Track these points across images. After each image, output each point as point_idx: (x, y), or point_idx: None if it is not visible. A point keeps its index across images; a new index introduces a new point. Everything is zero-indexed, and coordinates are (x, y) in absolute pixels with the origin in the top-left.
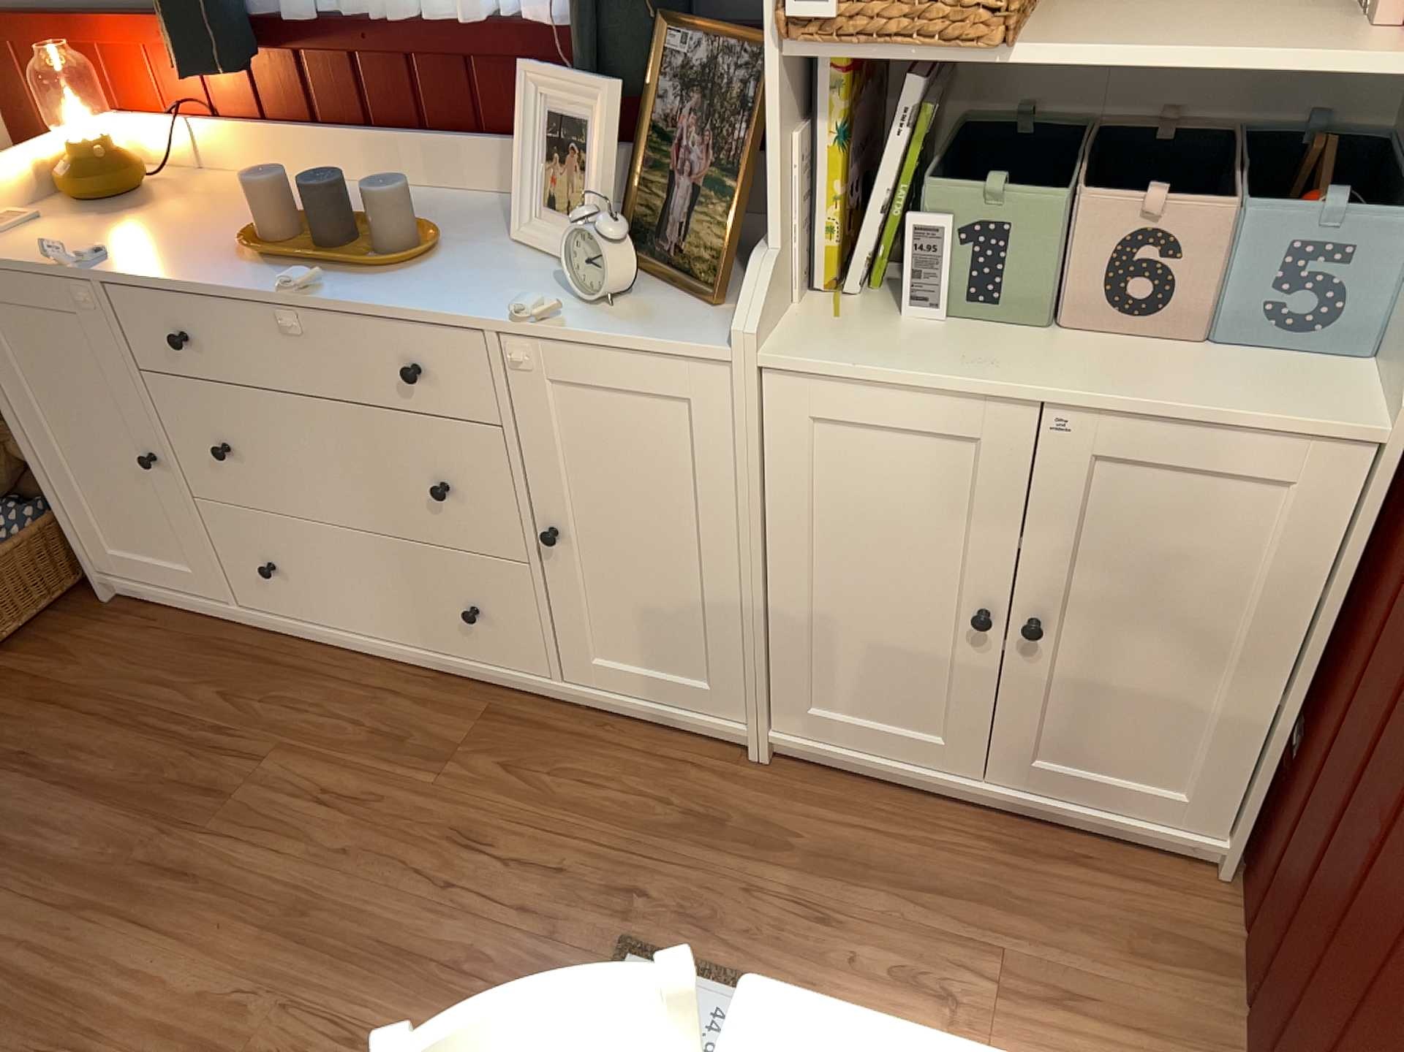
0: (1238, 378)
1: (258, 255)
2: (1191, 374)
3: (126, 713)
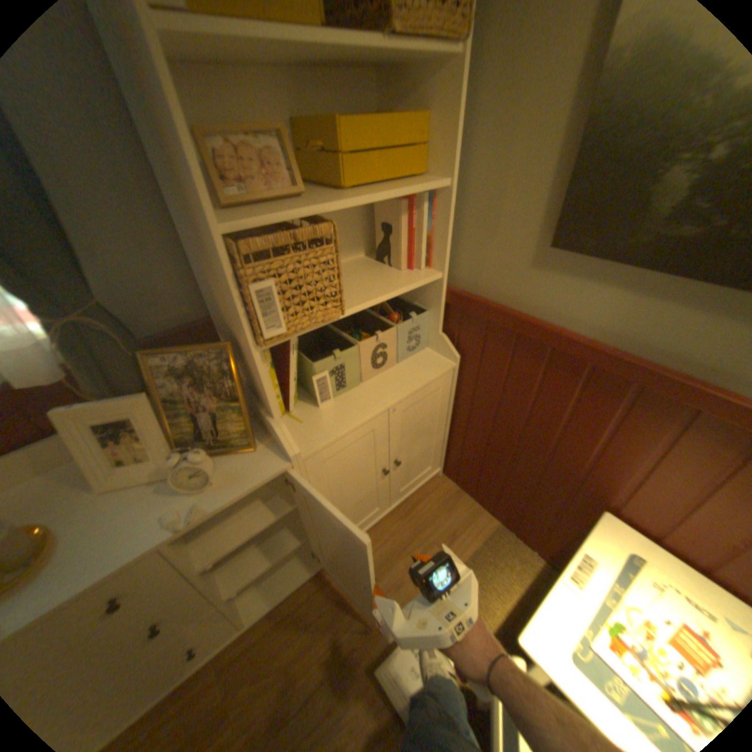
0: (415, 368)
1: None
2: (406, 374)
3: None
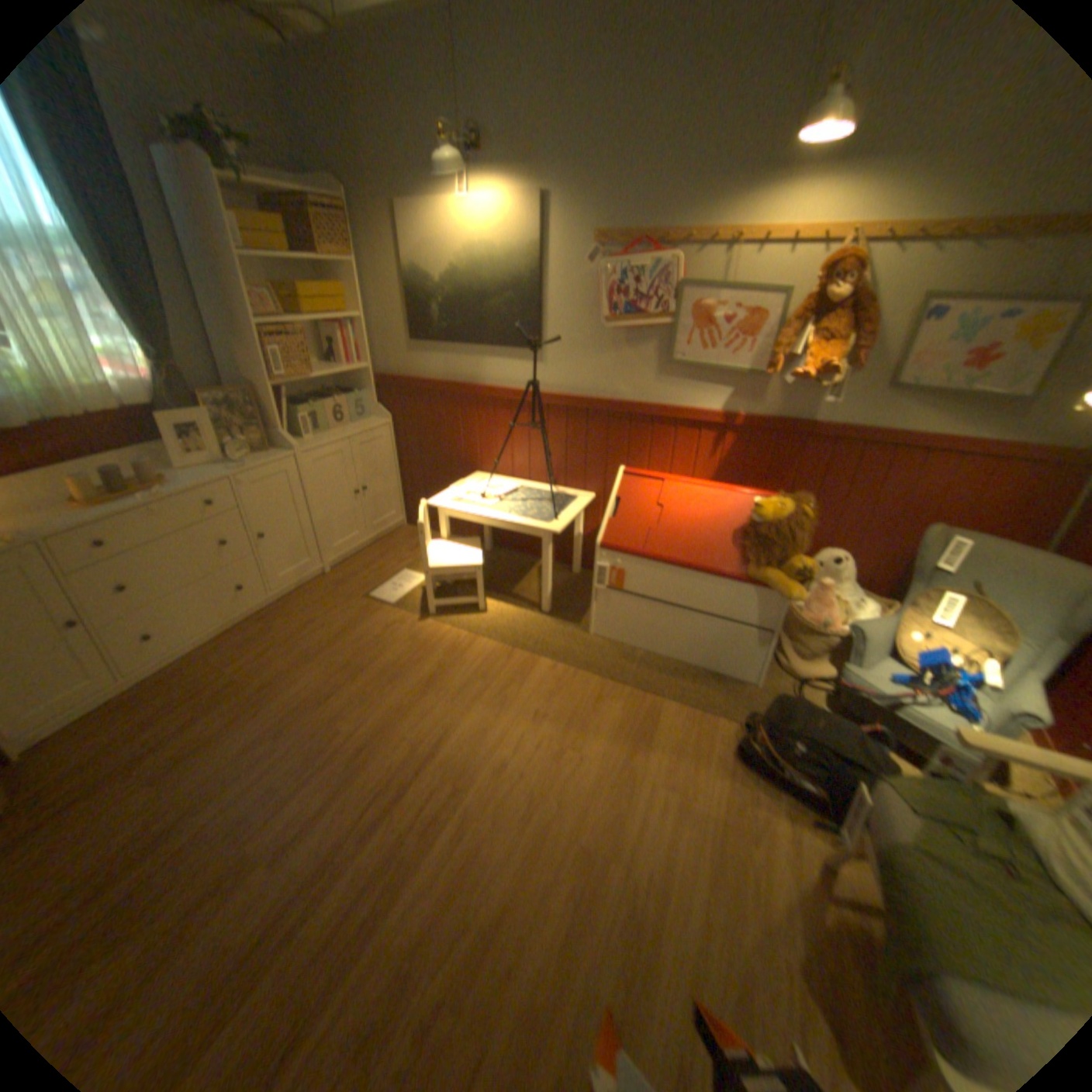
0: (363, 425)
1: (86, 507)
2: (357, 427)
3: (139, 730)
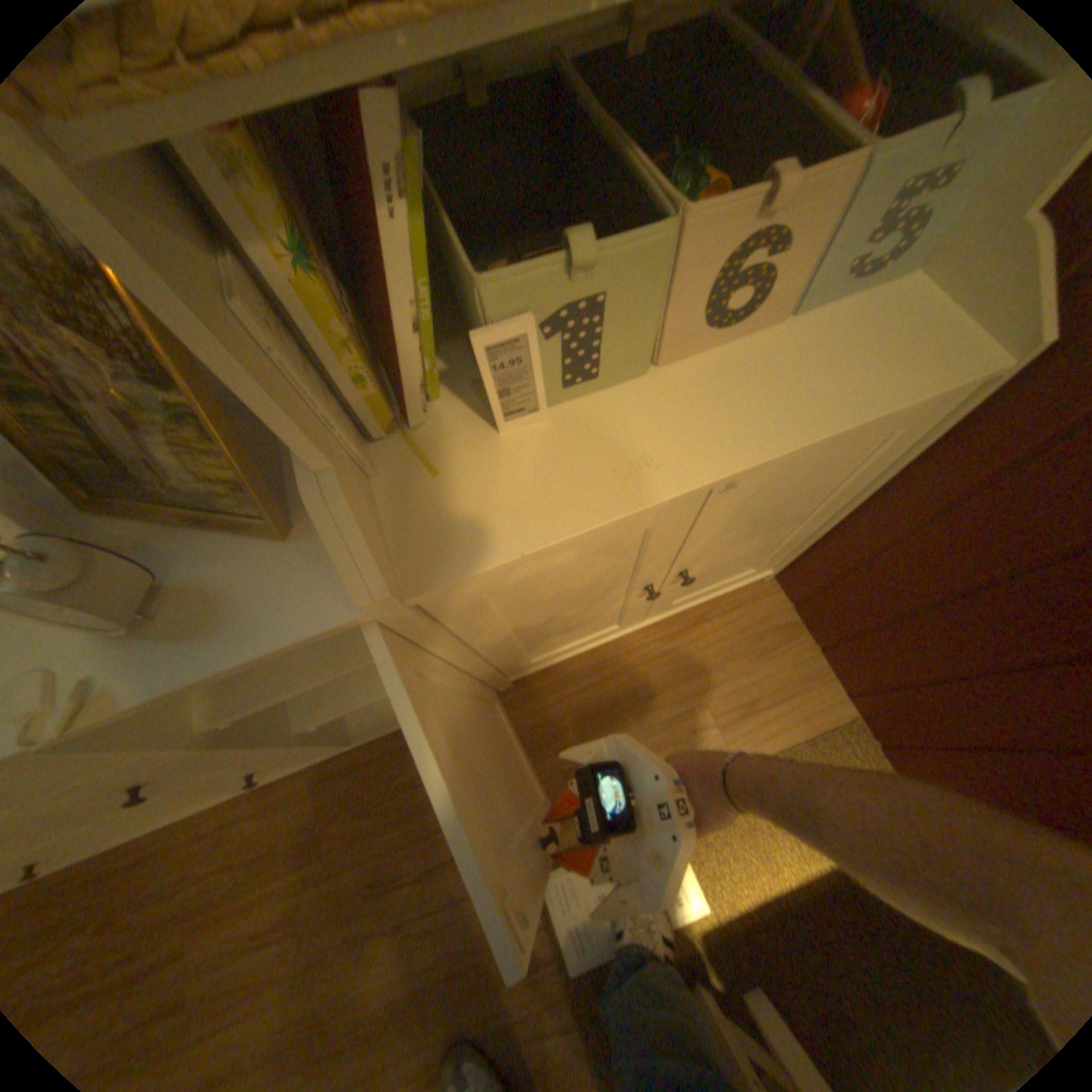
0: (857, 347)
1: None
2: (818, 364)
3: None
